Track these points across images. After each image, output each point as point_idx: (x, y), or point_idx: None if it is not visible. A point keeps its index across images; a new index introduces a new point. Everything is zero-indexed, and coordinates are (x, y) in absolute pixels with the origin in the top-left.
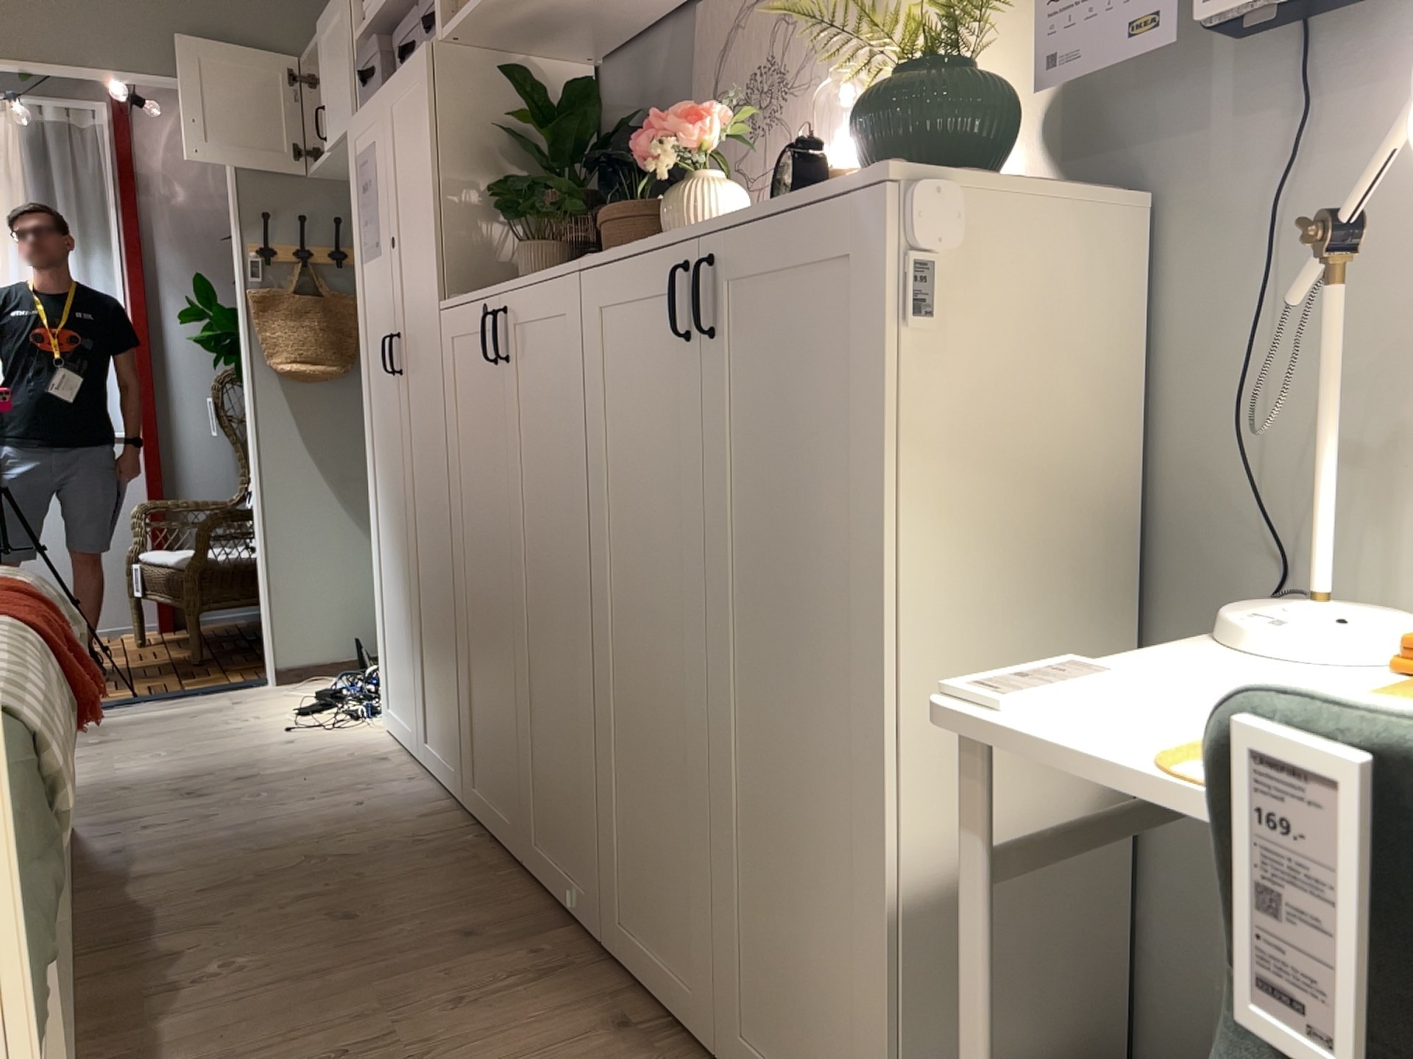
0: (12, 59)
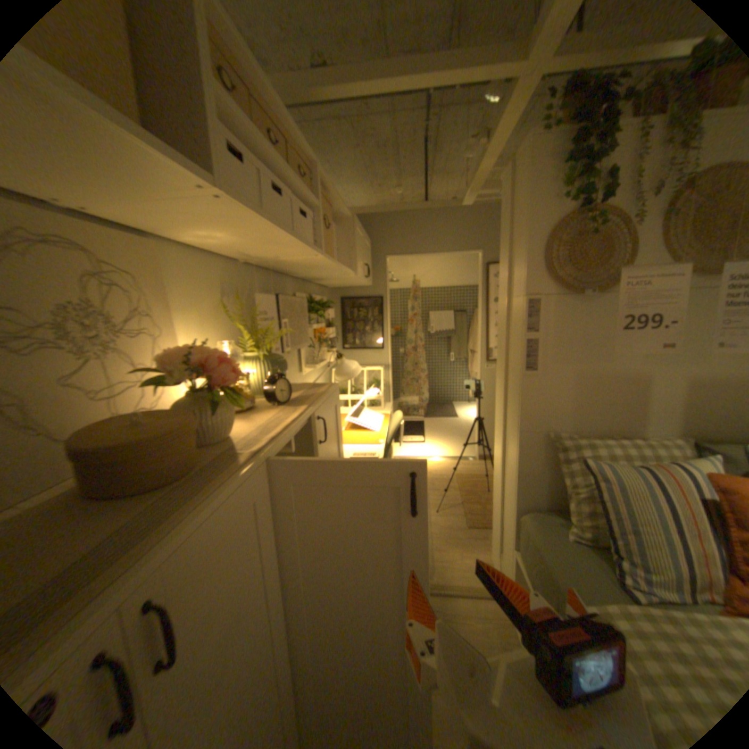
0: None
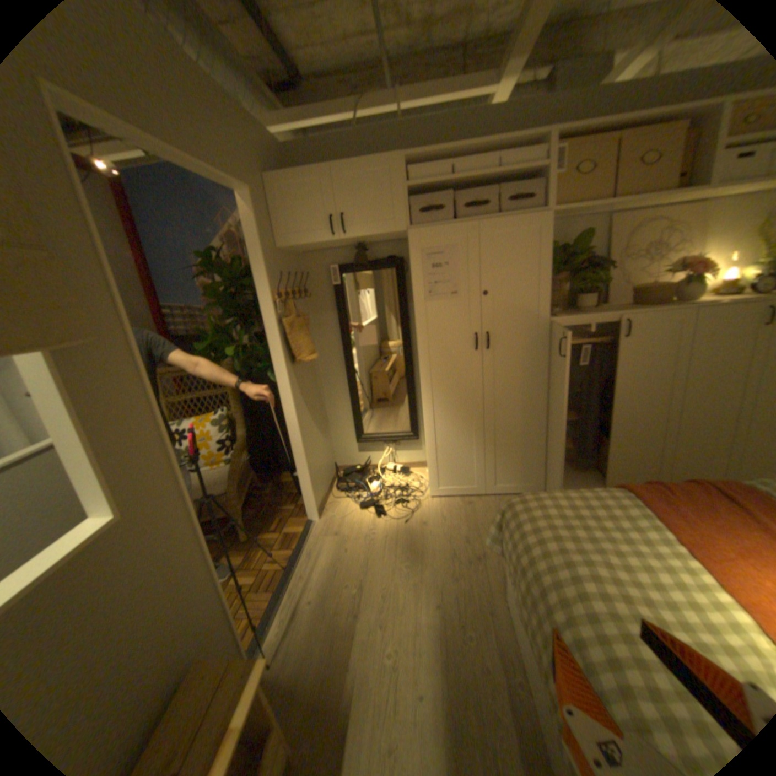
0: (161, 144)
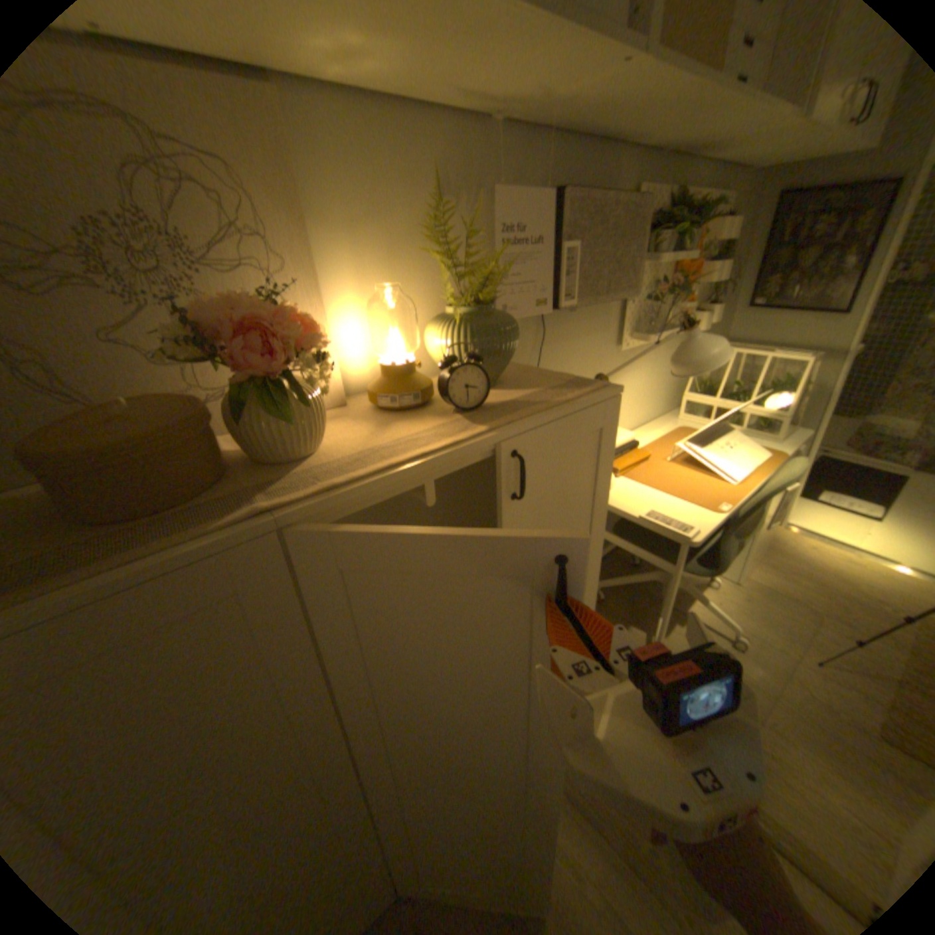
0: None
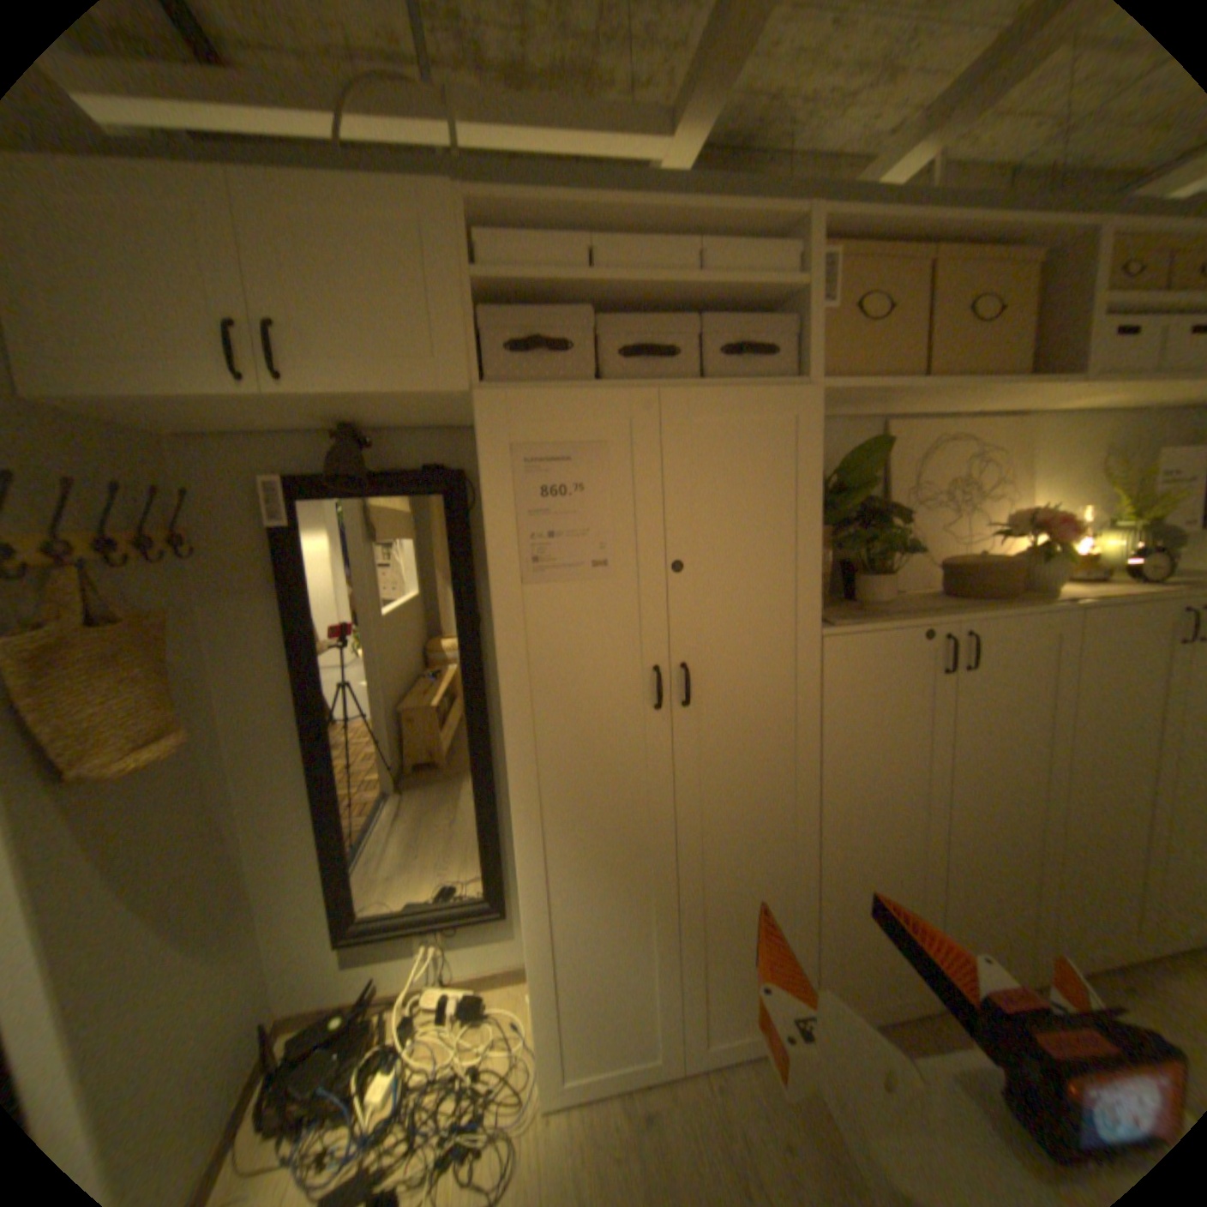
0: None
